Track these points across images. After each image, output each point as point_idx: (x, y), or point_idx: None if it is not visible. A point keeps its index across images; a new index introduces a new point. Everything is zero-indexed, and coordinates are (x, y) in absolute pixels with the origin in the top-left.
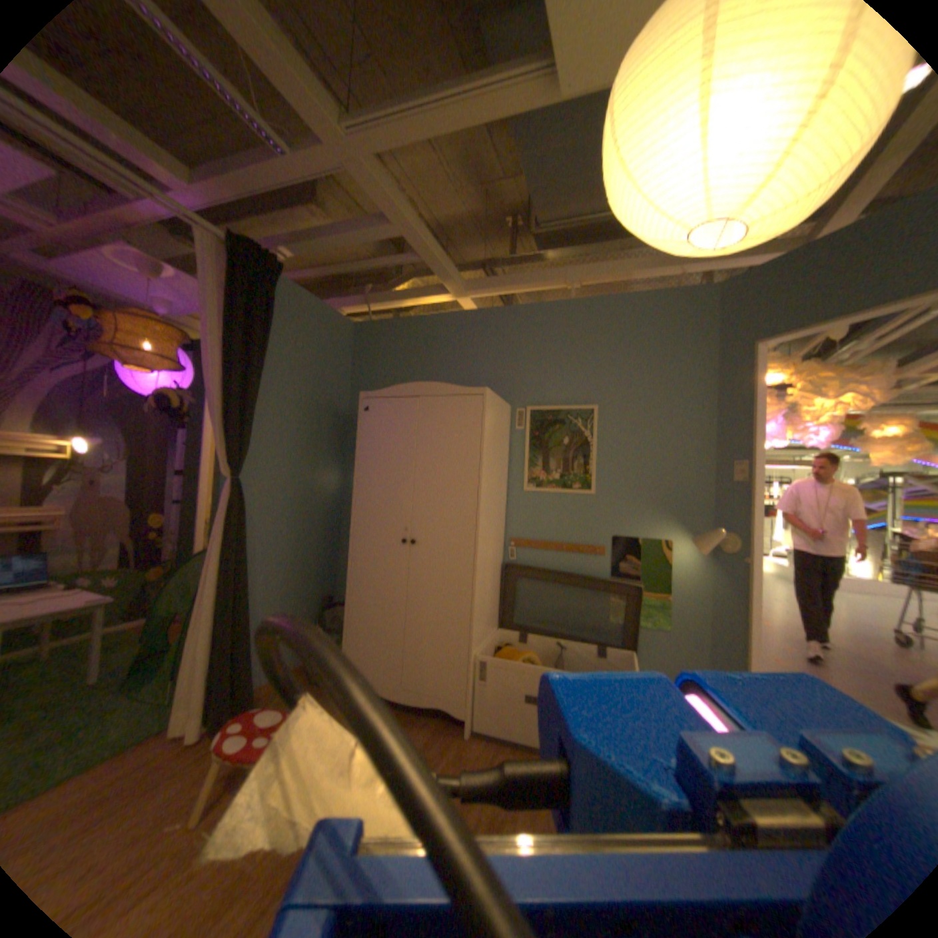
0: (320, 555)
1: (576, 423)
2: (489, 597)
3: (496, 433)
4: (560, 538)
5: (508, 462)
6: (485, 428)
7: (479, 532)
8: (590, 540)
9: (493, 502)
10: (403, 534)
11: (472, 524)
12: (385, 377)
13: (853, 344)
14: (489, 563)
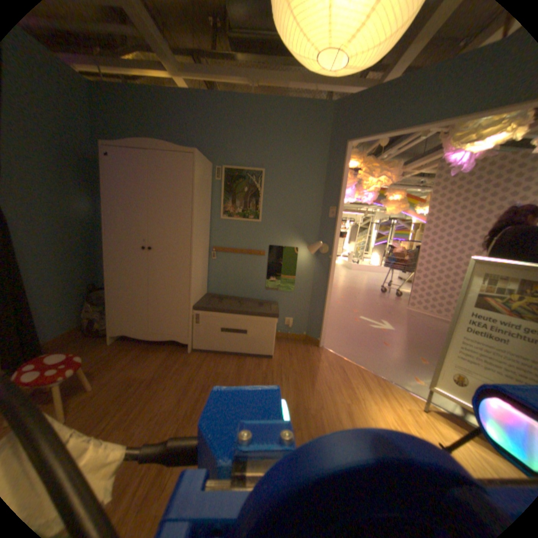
0: (82, 258)
1: (252, 179)
2: (200, 280)
3: (203, 181)
4: (241, 246)
5: (211, 201)
6: (195, 177)
7: (193, 242)
8: (257, 248)
9: (201, 225)
10: (142, 244)
11: (188, 237)
12: (119, 132)
13: (389, 150)
14: (200, 261)
